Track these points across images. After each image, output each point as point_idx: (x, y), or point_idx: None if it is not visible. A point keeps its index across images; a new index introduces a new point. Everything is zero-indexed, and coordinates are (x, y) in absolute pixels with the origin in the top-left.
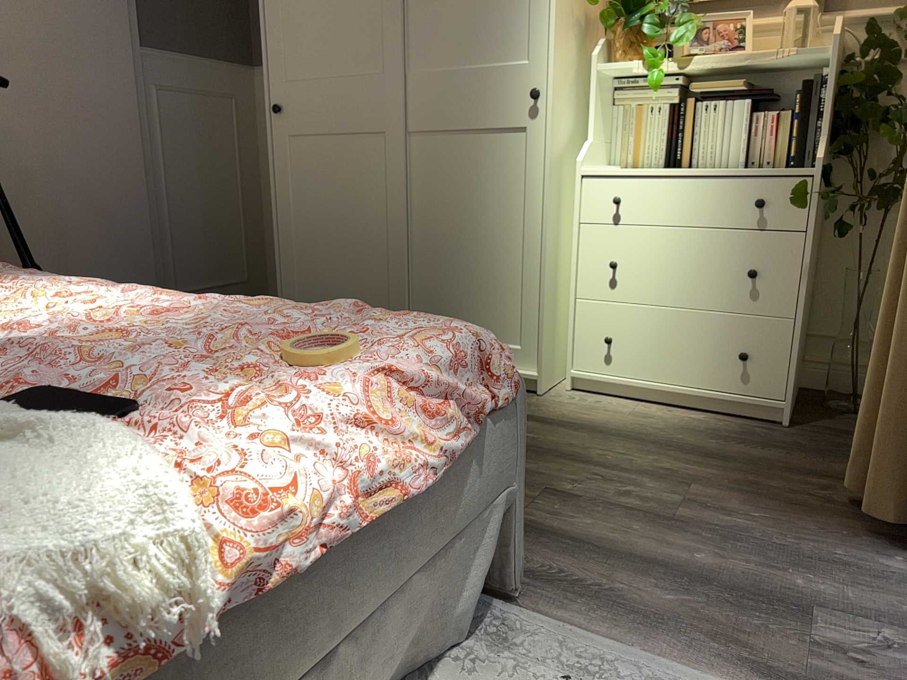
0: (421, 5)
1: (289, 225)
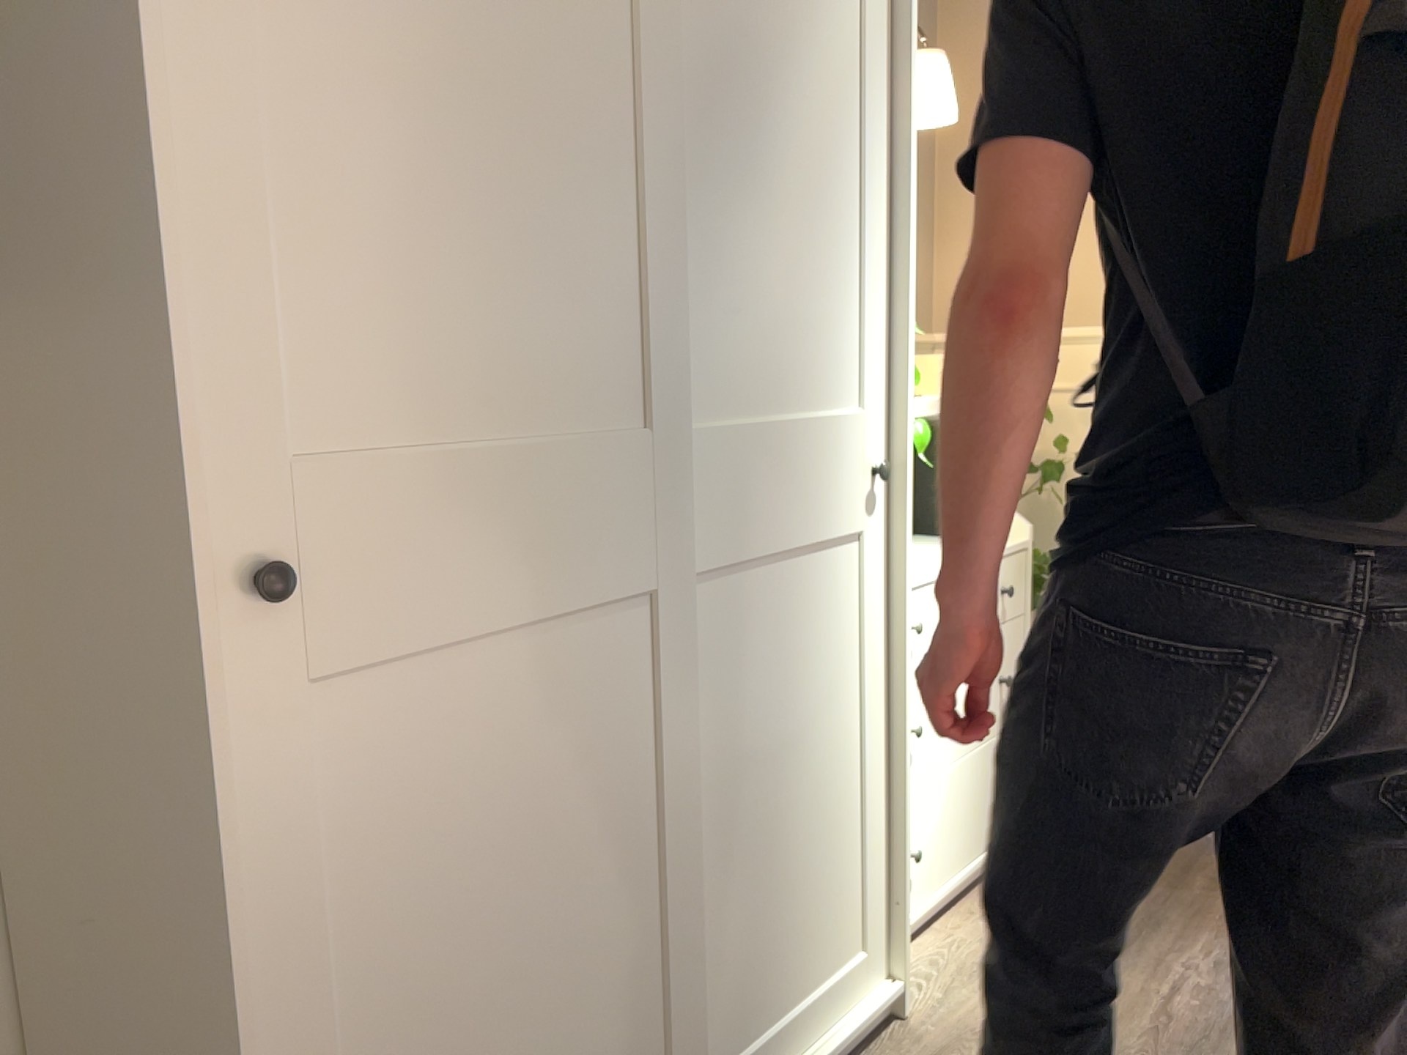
0: (701, 256)
1: (311, 1049)
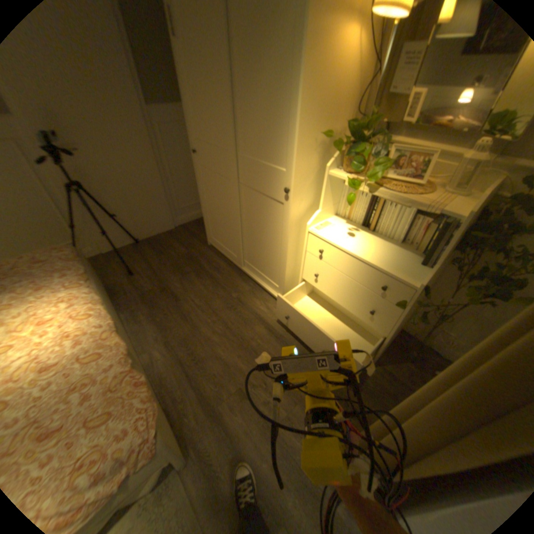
0: (241, 116)
1: (204, 201)
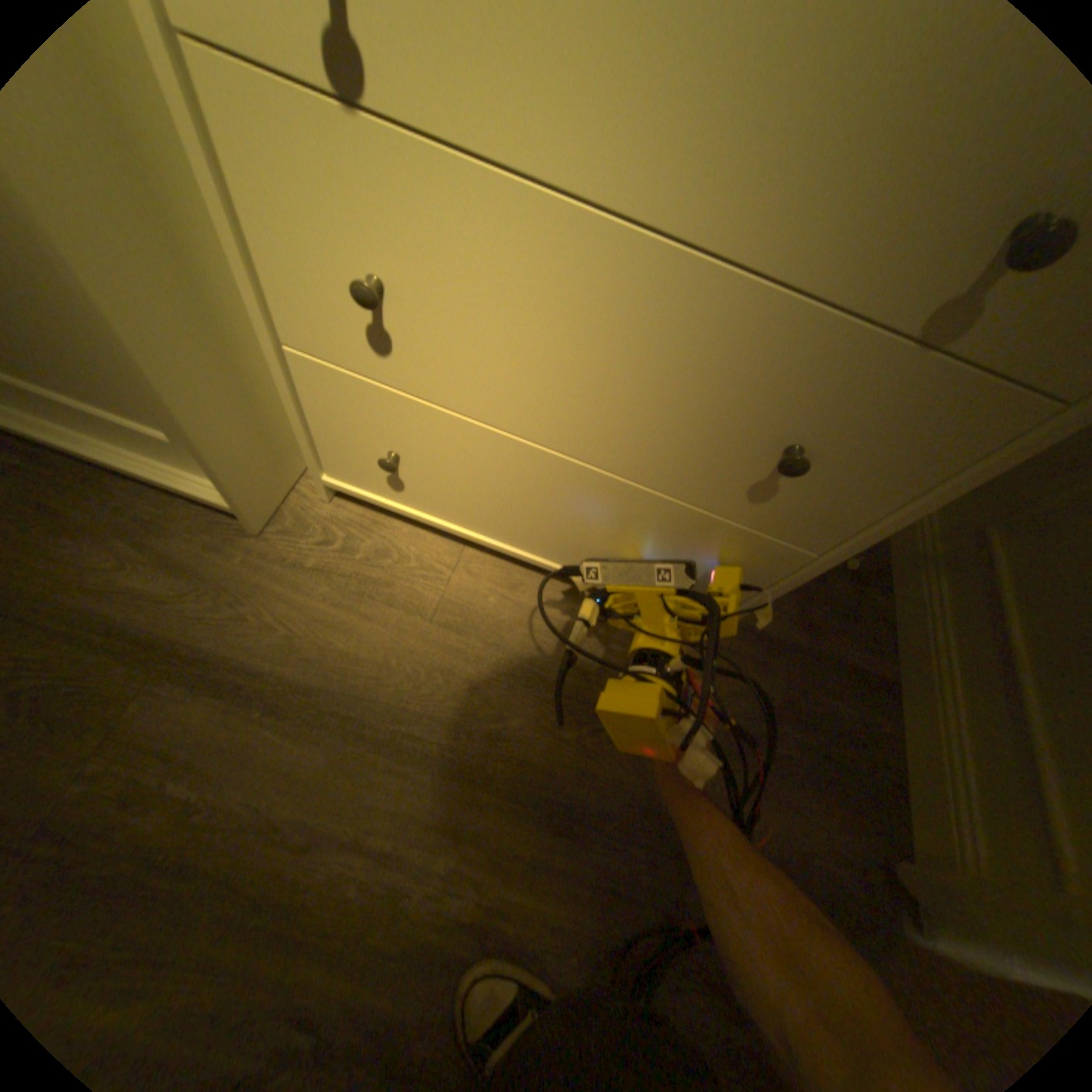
0: None
1: None
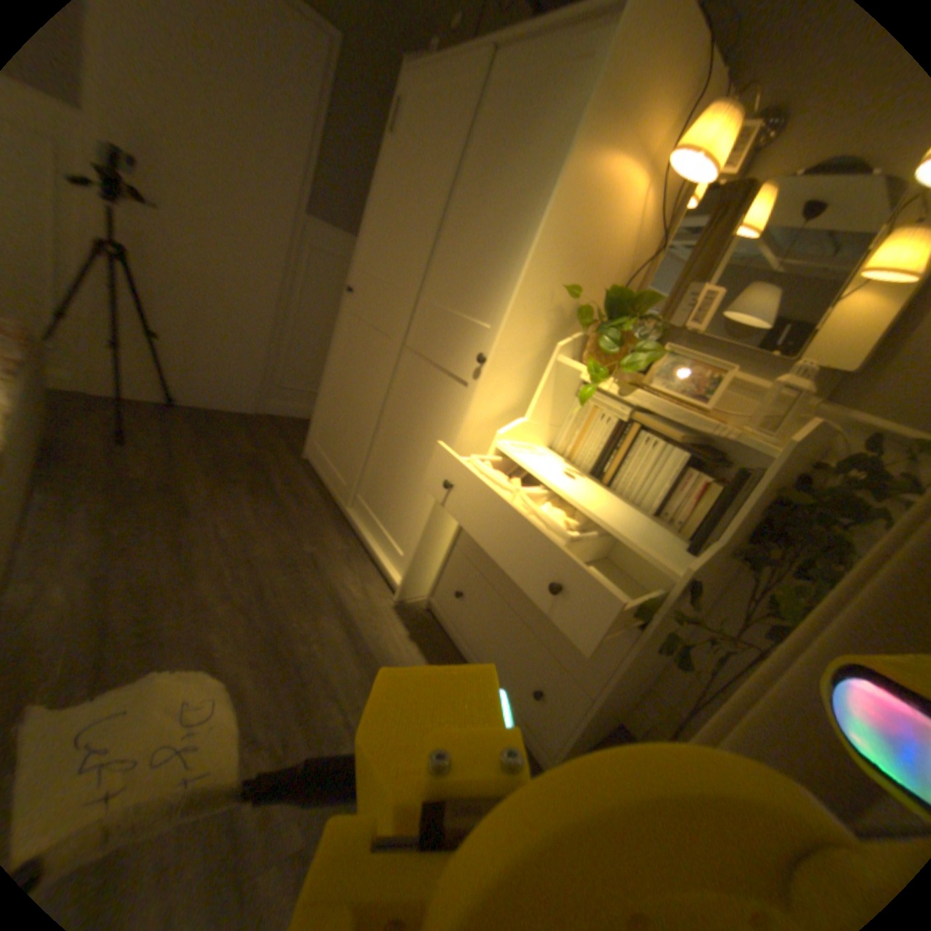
0: (447, 243)
1: (332, 375)
